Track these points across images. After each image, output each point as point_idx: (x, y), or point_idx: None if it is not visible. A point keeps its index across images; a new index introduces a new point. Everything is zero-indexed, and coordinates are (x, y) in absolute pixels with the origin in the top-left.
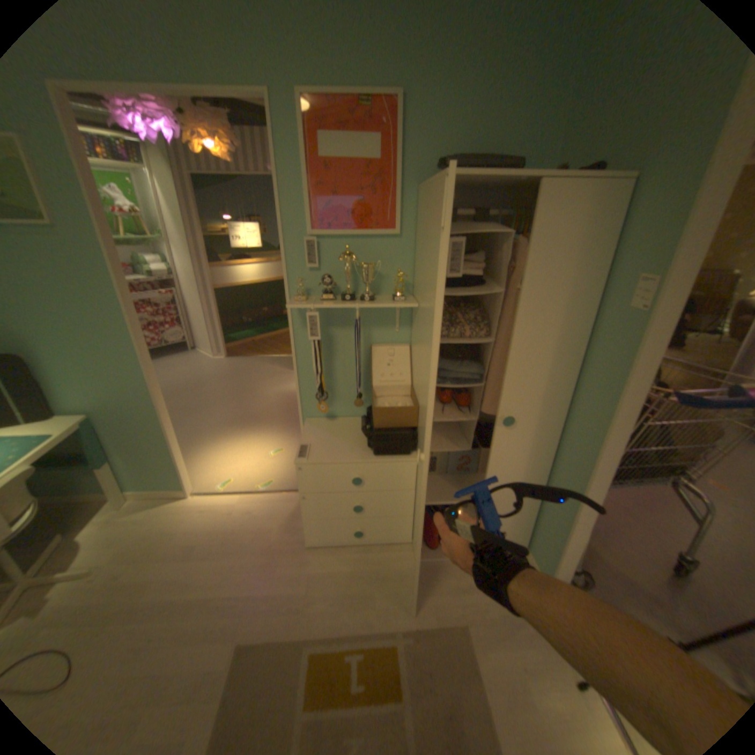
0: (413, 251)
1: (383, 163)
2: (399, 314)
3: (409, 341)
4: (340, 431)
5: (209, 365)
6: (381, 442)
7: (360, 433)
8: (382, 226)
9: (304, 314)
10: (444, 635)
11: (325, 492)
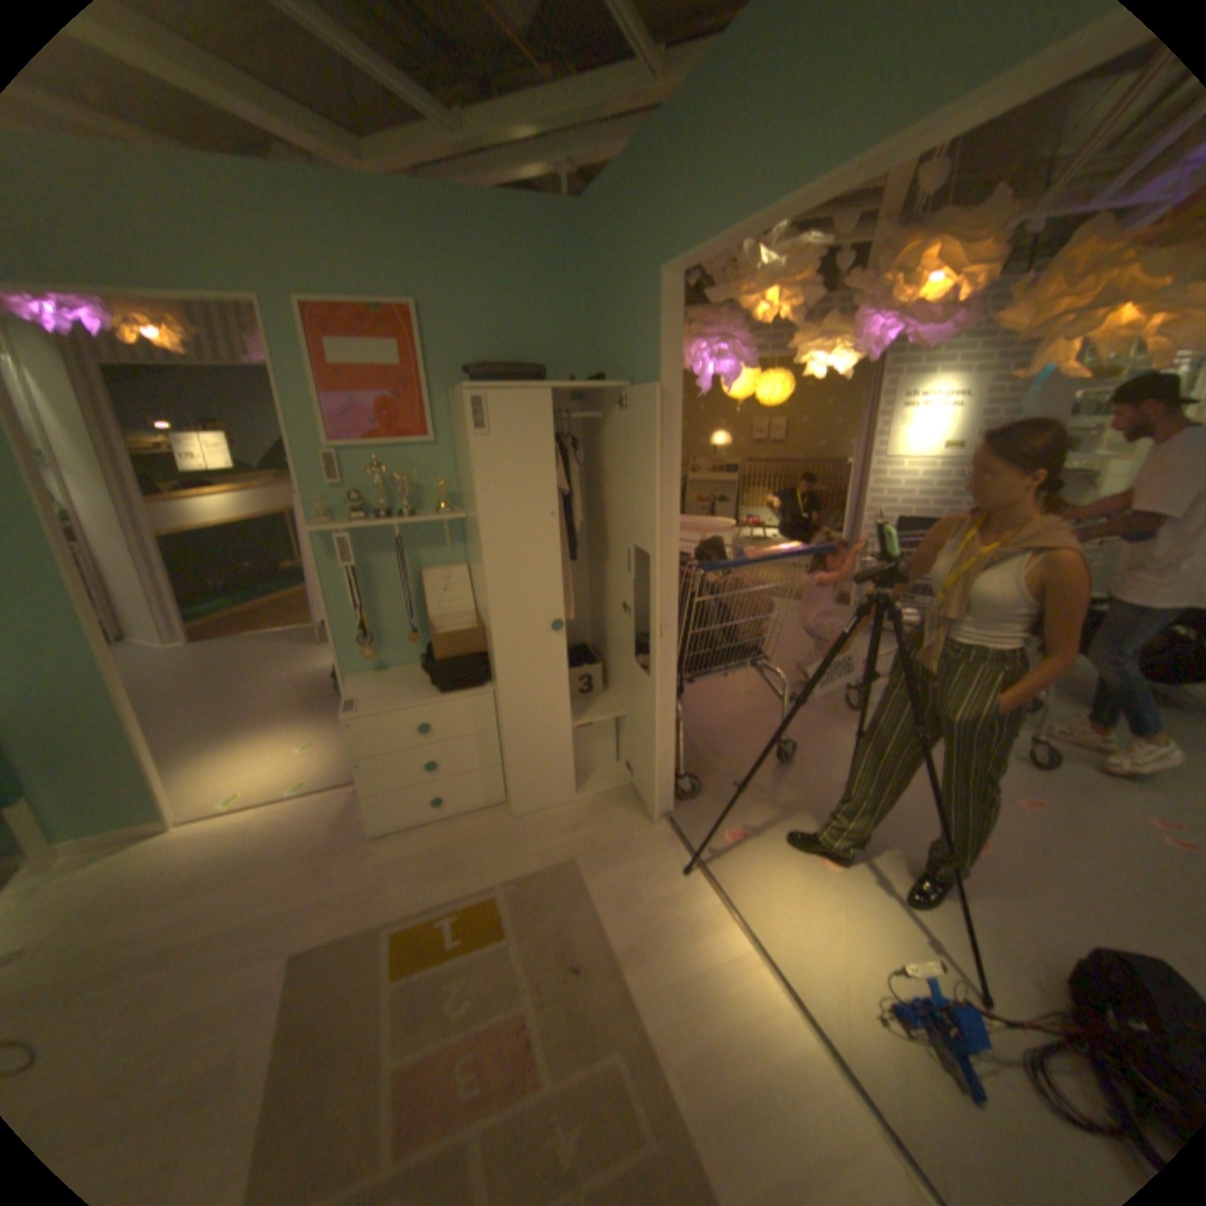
0: (453, 461)
1: (404, 372)
2: (449, 531)
3: (466, 561)
4: (395, 682)
5: (158, 661)
6: (446, 677)
7: (421, 680)
8: (413, 436)
9: (328, 542)
10: (548, 875)
11: (384, 756)
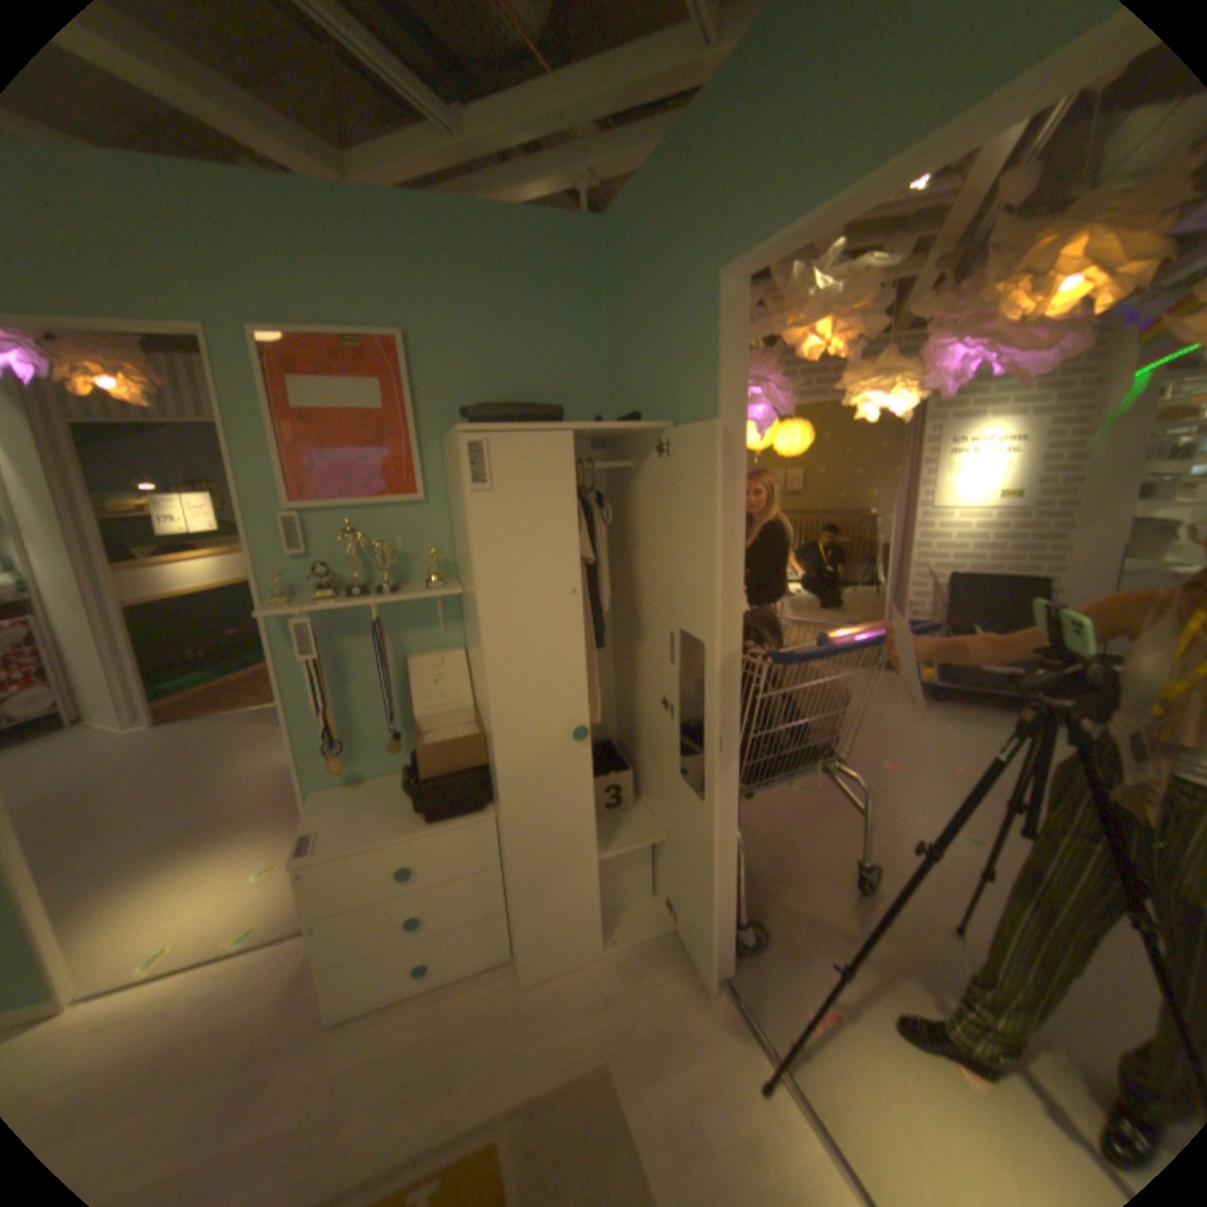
0: (449, 521)
1: (388, 414)
2: (442, 607)
3: (463, 643)
4: (370, 802)
5: (114, 748)
6: (434, 802)
7: (403, 798)
8: (399, 491)
9: (288, 625)
10: (571, 1095)
11: (349, 912)
